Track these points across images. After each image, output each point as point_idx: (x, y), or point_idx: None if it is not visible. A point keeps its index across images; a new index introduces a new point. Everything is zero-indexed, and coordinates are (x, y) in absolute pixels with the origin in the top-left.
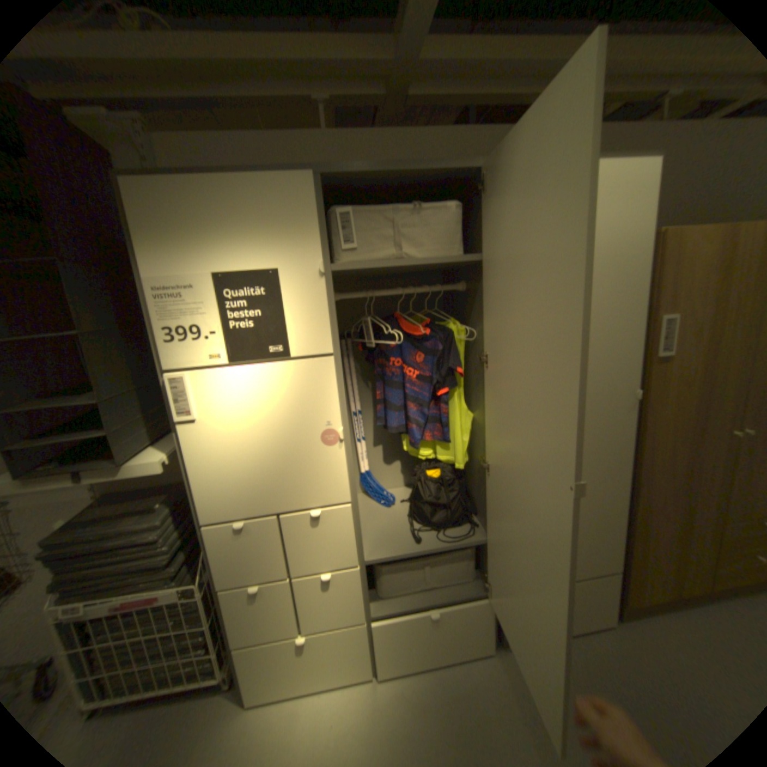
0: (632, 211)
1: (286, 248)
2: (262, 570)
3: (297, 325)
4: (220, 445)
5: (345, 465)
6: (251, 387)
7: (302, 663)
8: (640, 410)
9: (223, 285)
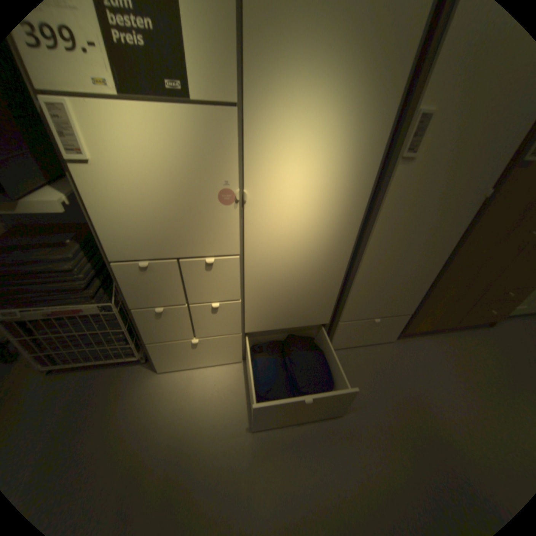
0: None
1: None
2: (165, 297)
3: (198, 53)
4: (118, 191)
5: (238, 223)
6: (146, 129)
7: (196, 352)
8: (480, 206)
9: None
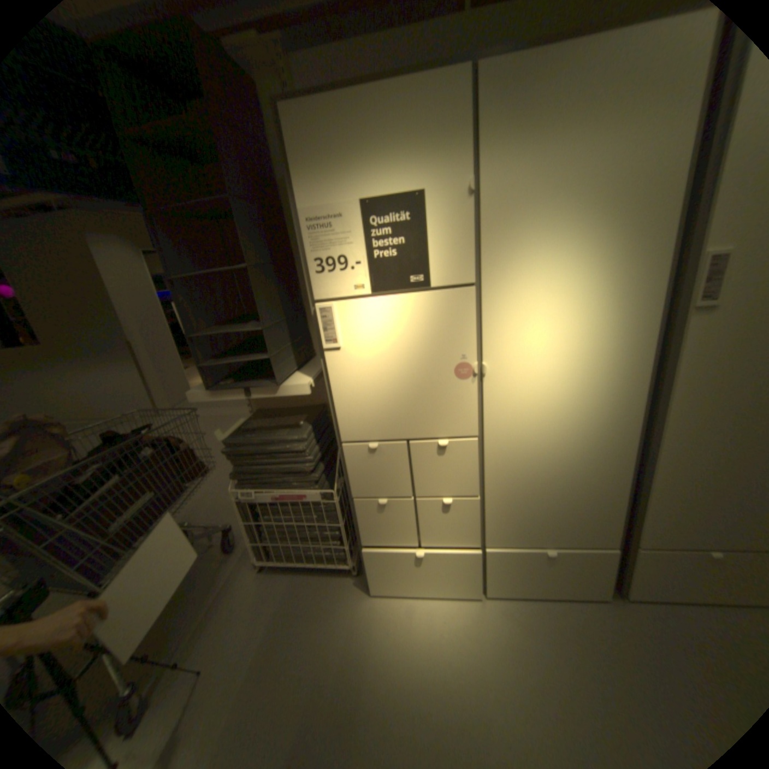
0: None
1: (435, 164)
2: (391, 487)
3: (440, 252)
4: (361, 373)
5: (476, 400)
6: (391, 318)
7: (421, 569)
8: None
9: (370, 211)
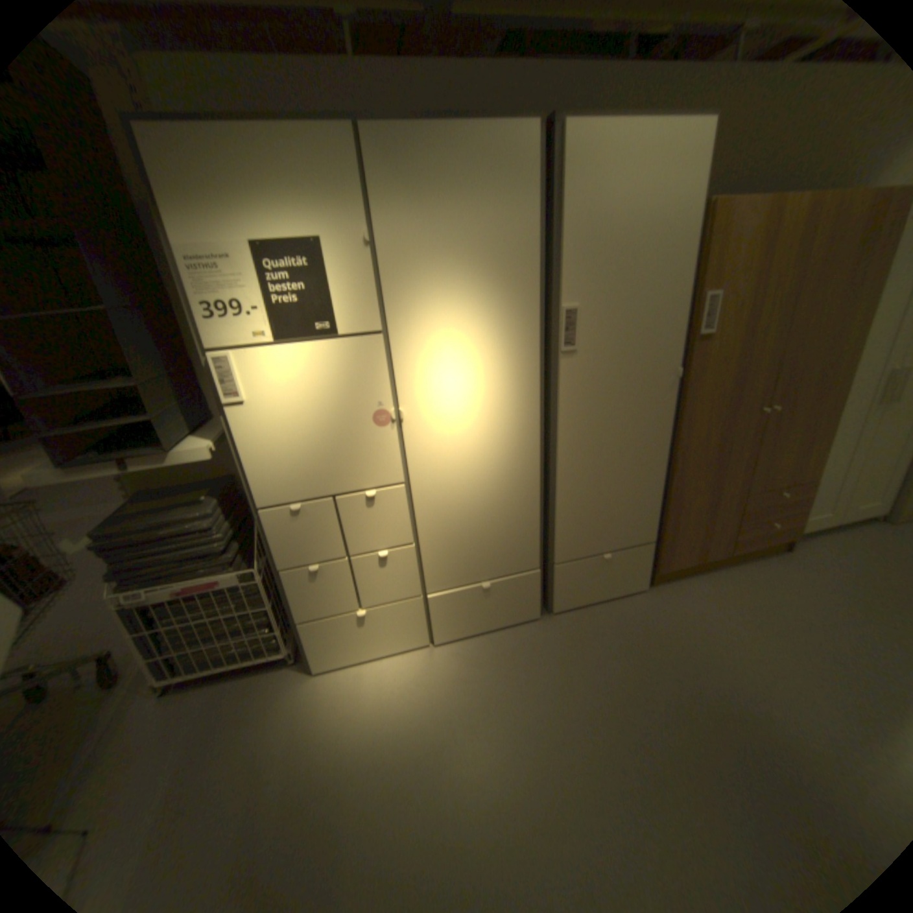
0: (684, 178)
1: (328, 214)
2: (321, 550)
3: (344, 300)
4: (272, 428)
5: (398, 447)
6: (300, 368)
7: (364, 633)
8: (680, 389)
9: (263, 255)
